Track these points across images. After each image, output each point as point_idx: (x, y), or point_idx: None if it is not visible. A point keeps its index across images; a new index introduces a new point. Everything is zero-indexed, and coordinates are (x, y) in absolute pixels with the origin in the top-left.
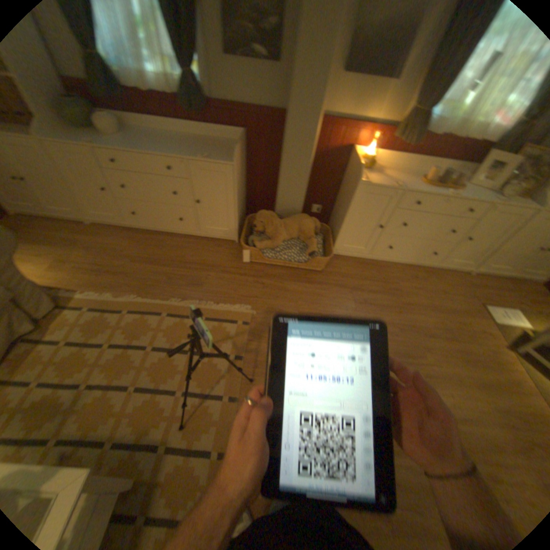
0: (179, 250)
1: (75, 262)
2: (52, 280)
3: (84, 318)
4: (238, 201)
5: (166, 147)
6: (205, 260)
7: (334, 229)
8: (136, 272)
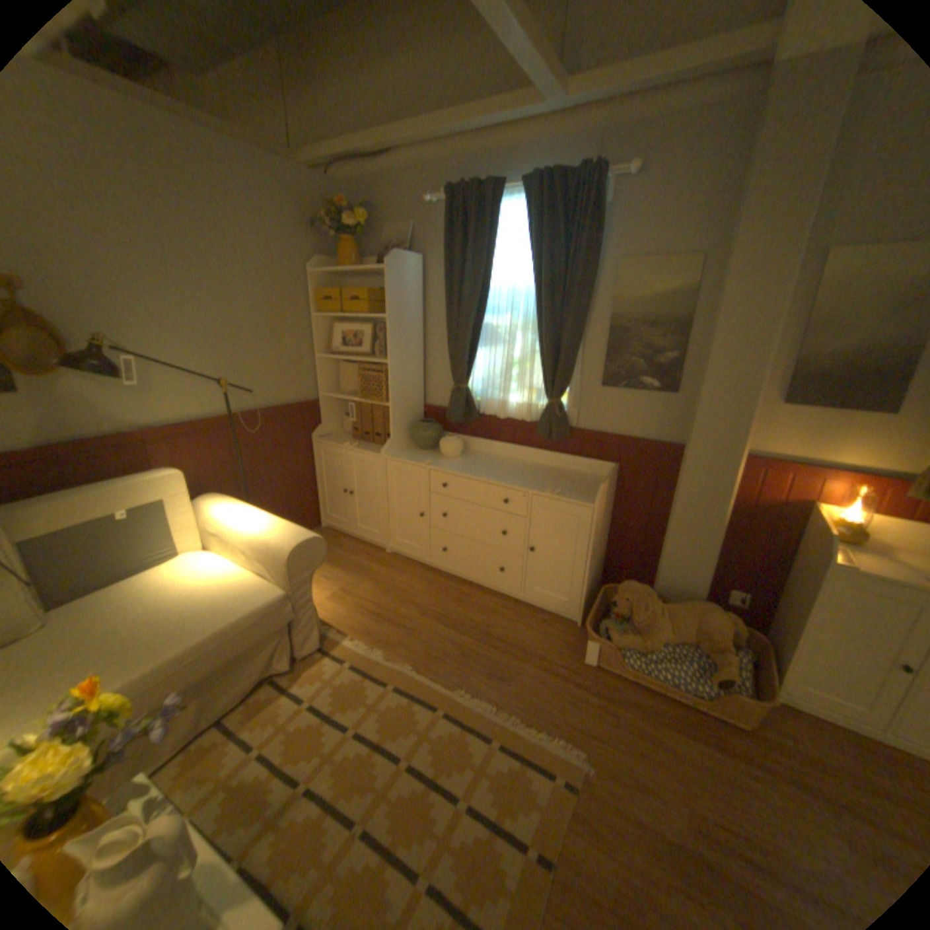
0: (486, 614)
1: (358, 596)
2: (327, 613)
3: (340, 678)
4: (592, 558)
5: (507, 476)
6: (520, 641)
7: (781, 648)
8: (421, 631)
